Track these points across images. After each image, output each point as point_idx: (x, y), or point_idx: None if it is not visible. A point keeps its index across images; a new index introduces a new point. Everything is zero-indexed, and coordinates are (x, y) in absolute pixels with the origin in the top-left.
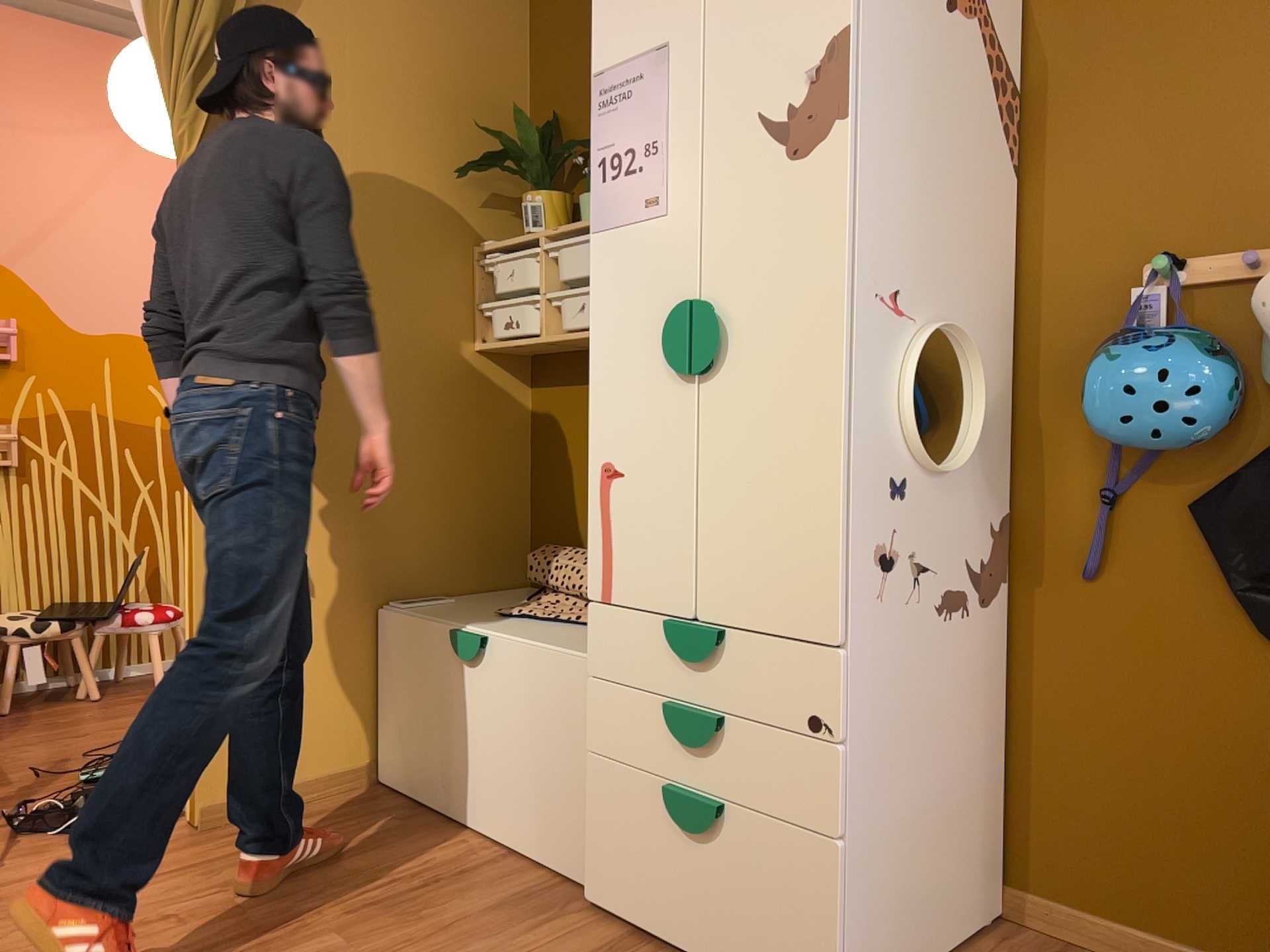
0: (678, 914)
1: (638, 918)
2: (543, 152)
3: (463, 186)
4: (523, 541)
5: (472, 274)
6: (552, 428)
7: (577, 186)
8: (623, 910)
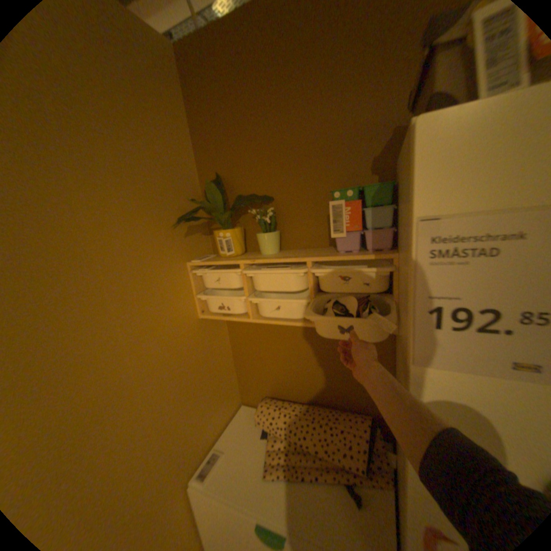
0: None
1: None
2: (224, 203)
3: (173, 228)
4: (236, 386)
5: (190, 278)
6: (244, 338)
7: (241, 217)
8: None
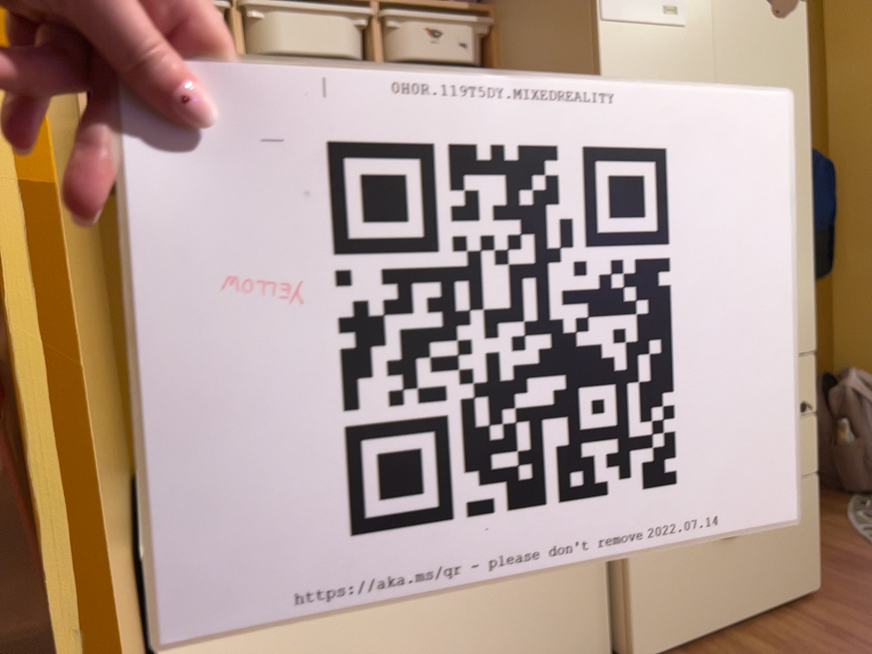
0: (723, 601)
1: (690, 634)
2: None
3: None
4: None
5: None
6: None
7: None
8: (676, 639)
